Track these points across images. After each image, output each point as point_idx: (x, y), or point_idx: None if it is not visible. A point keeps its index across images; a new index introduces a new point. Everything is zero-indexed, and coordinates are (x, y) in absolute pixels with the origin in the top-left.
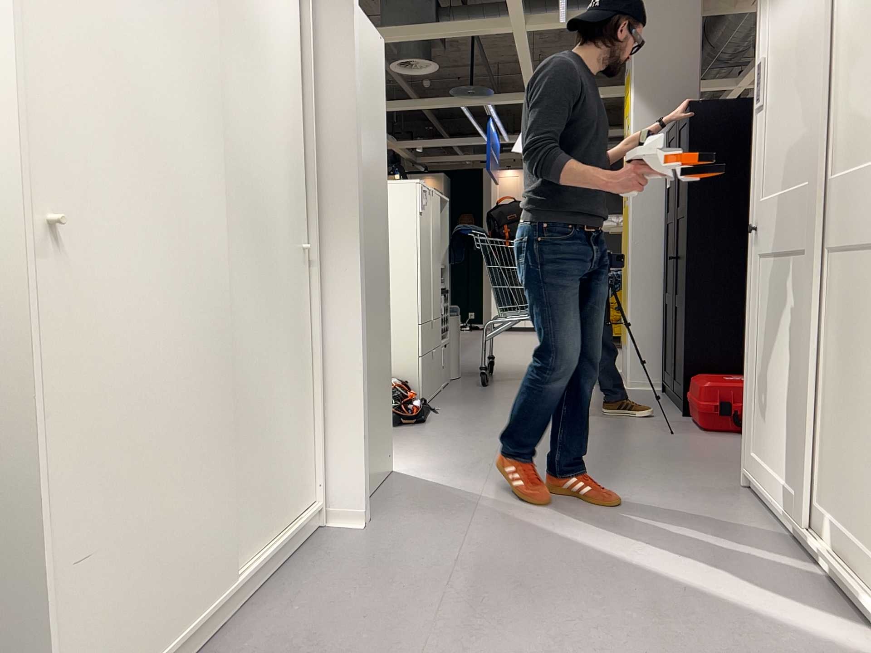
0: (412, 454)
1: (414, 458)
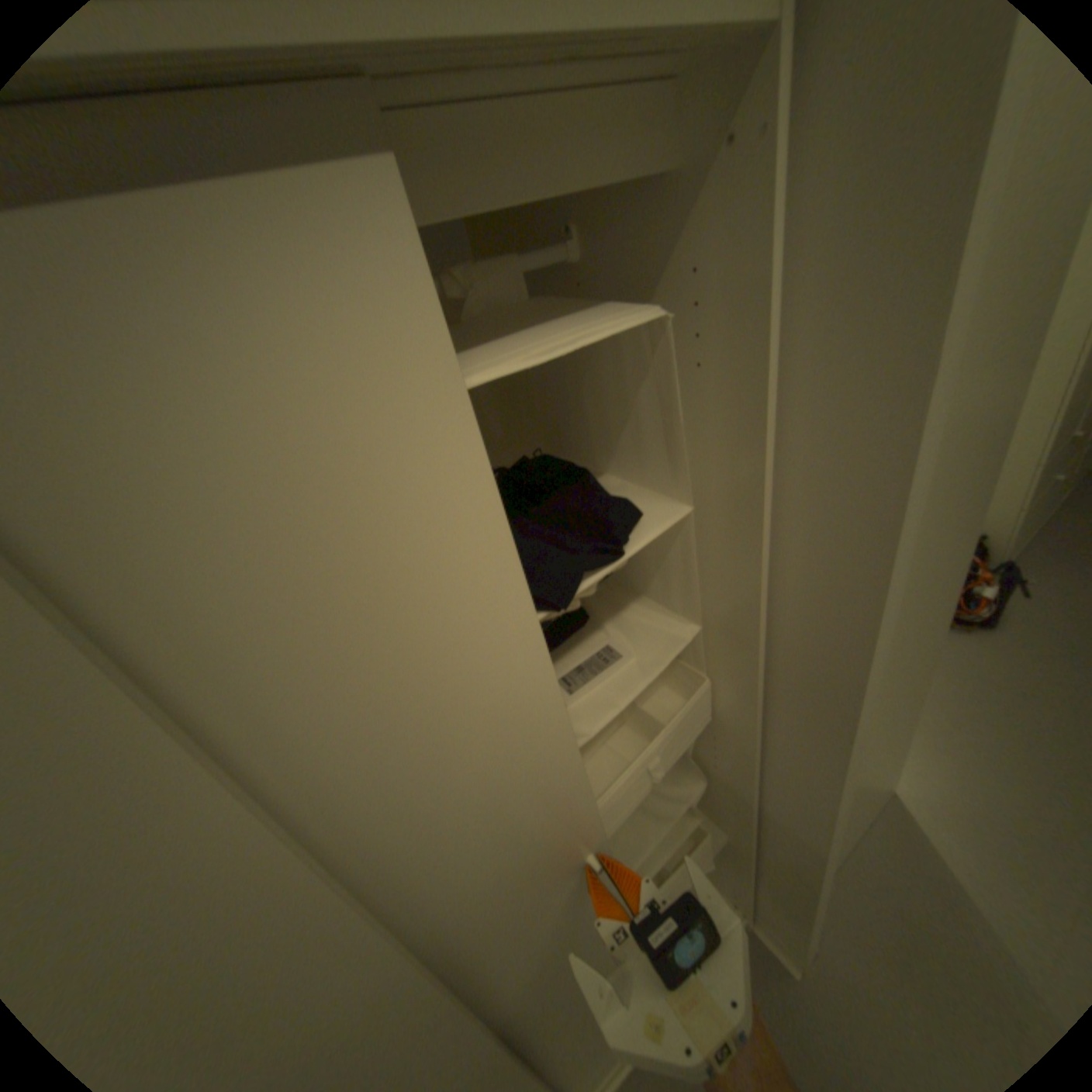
0: (943, 747)
1: (943, 765)
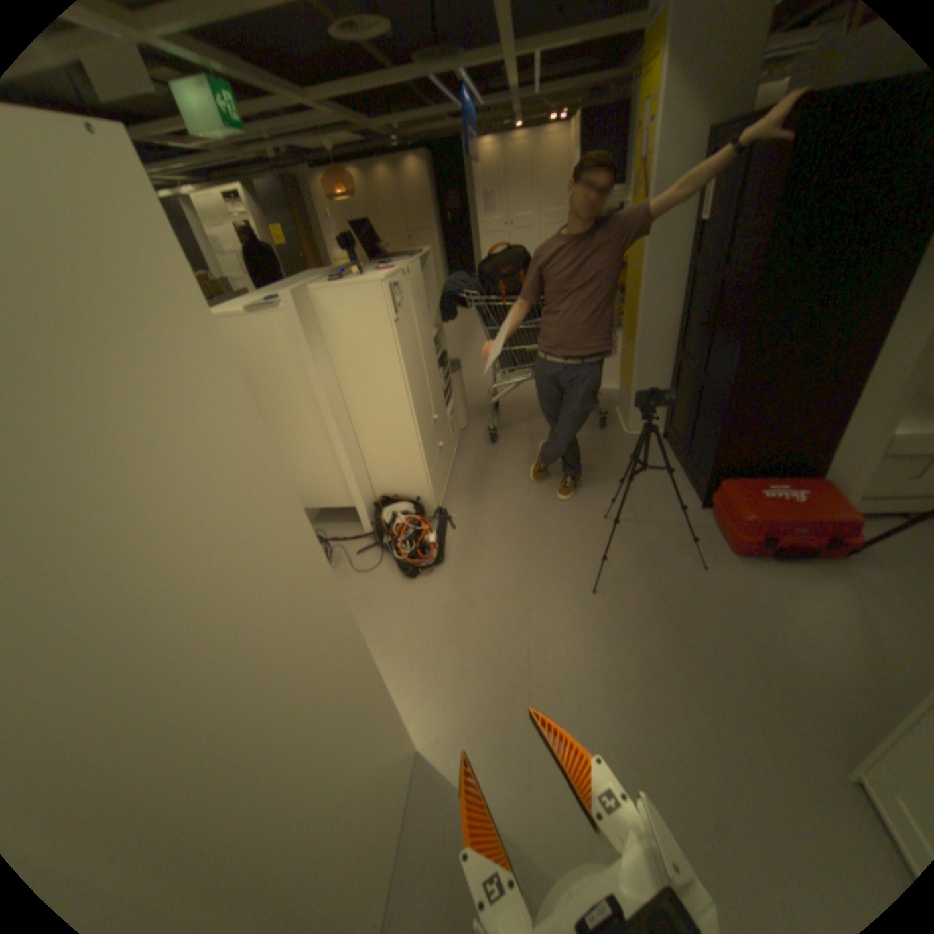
0: (435, 680)
1: (439, 697)
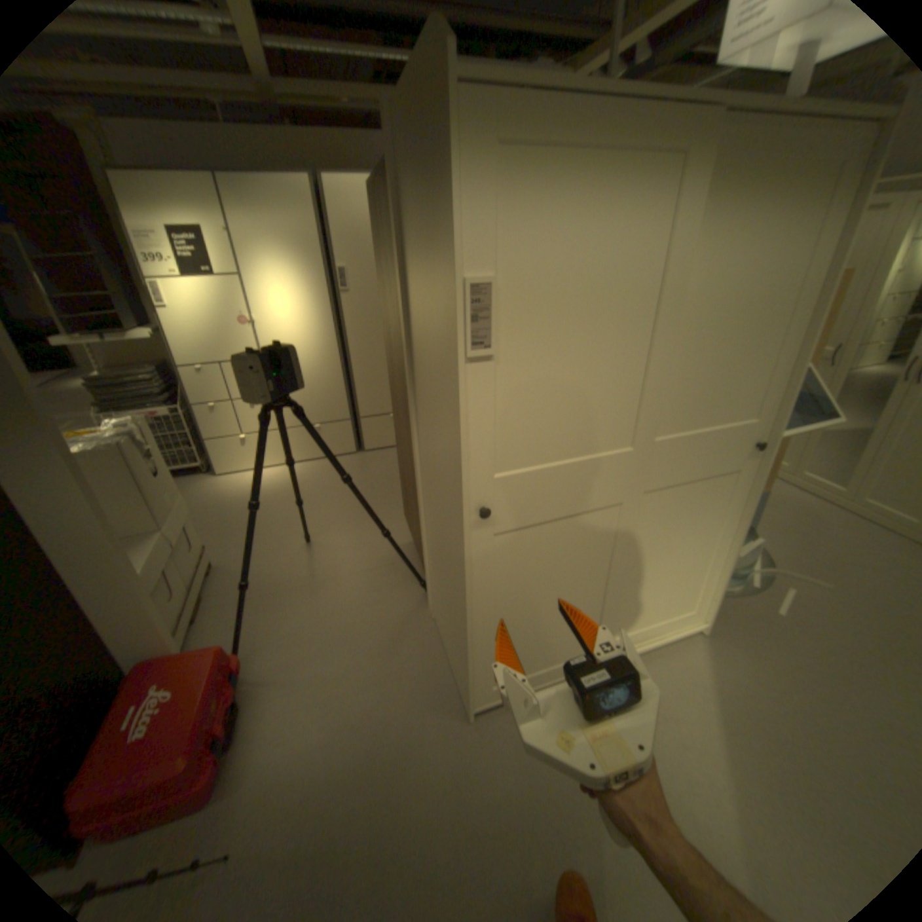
0: None
1: None
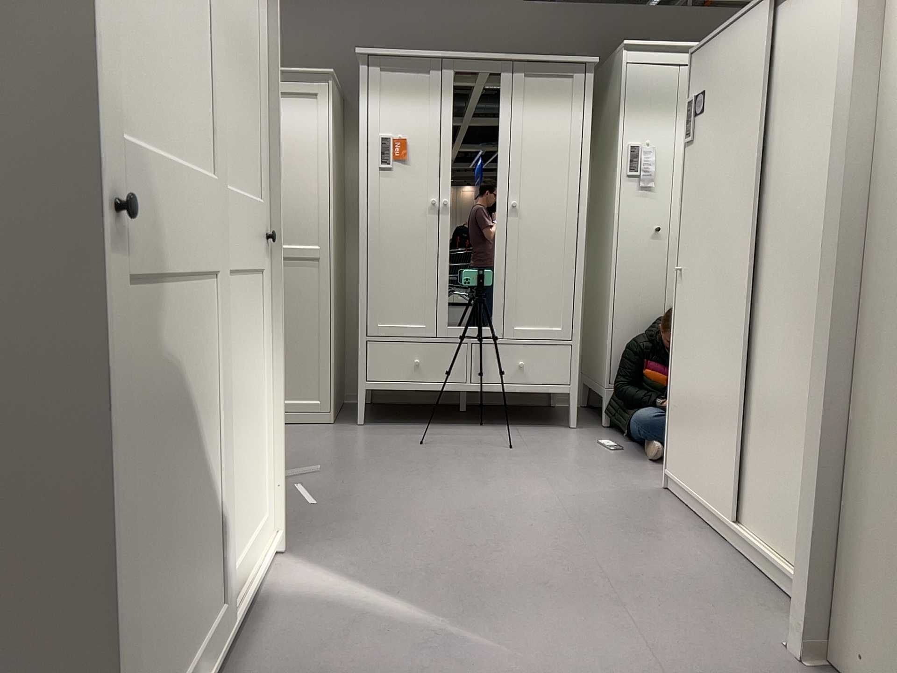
0: None
1: None
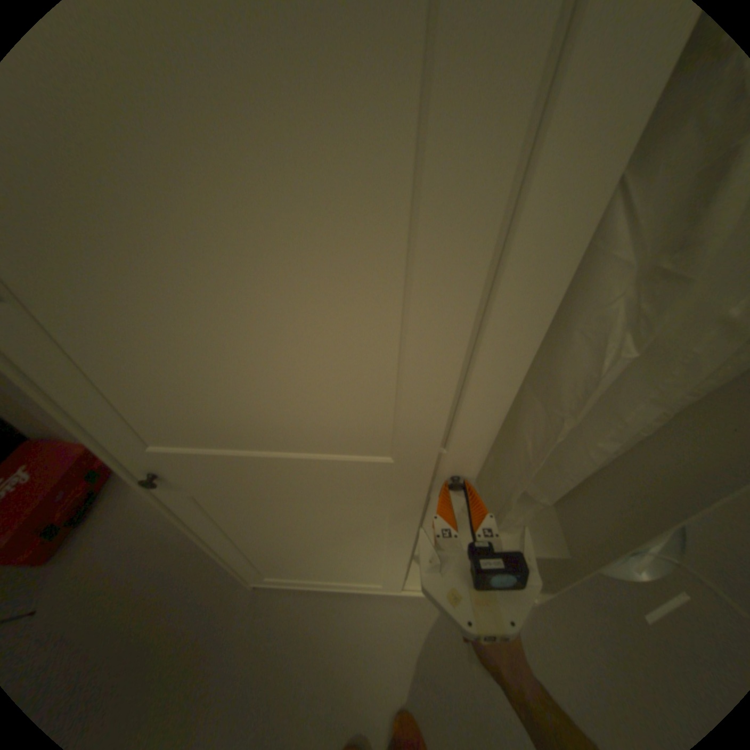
0: None
1: None
